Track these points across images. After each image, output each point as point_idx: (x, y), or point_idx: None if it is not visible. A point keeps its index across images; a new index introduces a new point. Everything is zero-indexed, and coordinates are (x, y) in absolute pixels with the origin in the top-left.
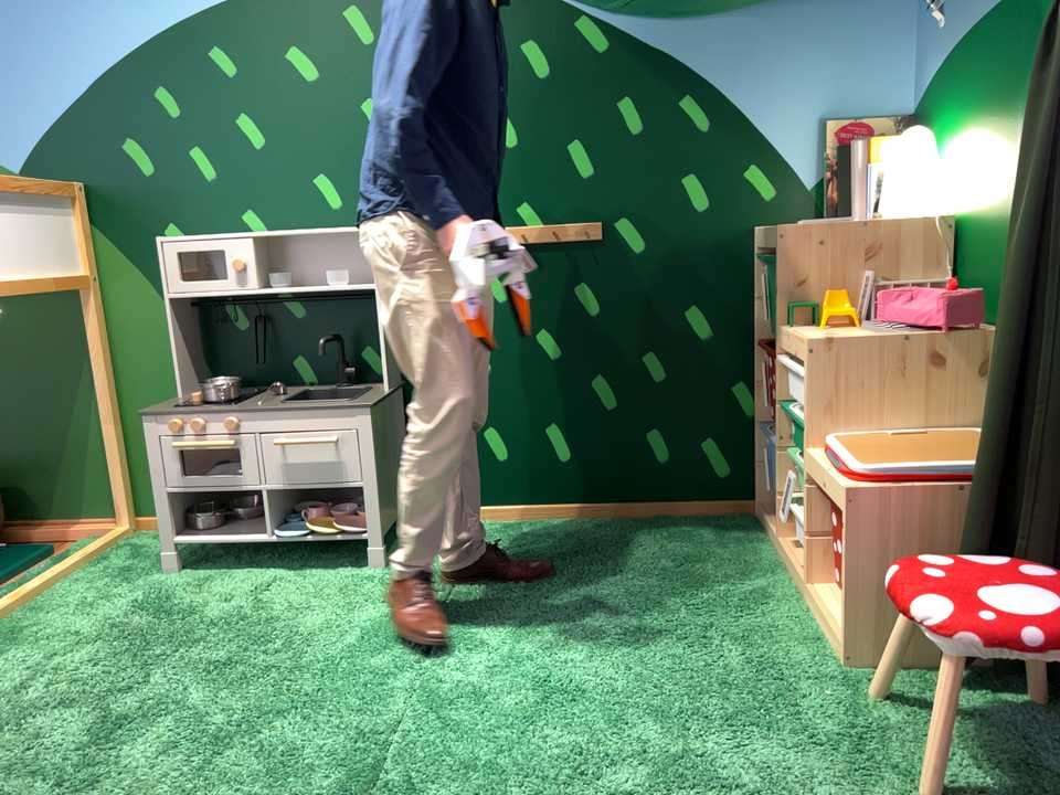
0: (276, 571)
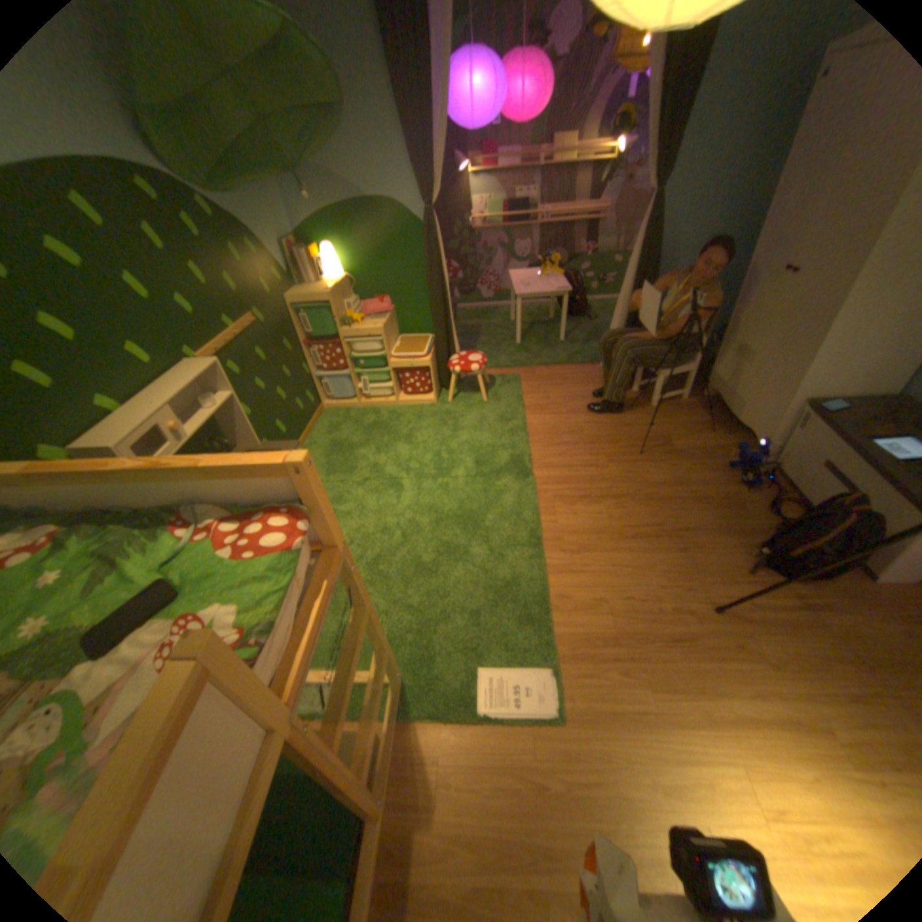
0: None
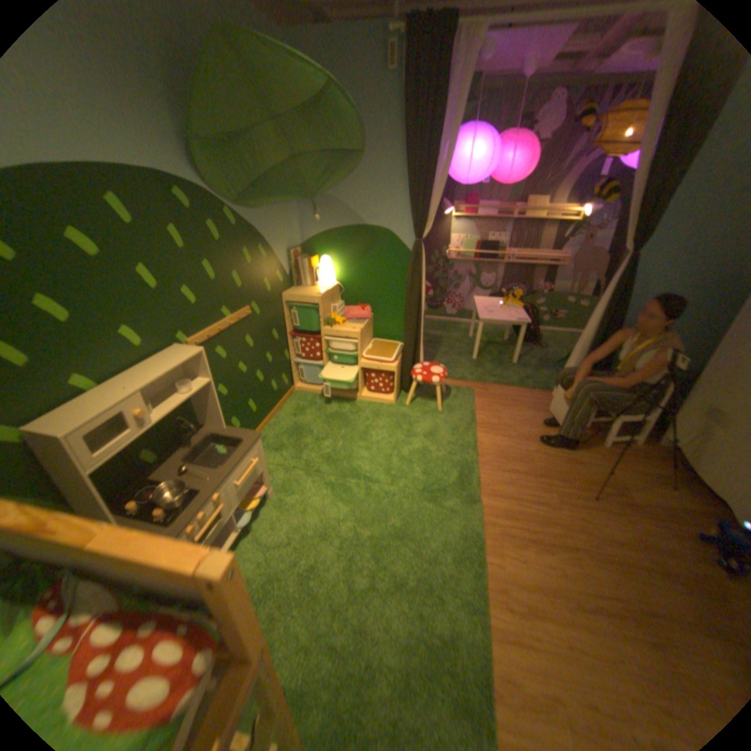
0: (240, 542)
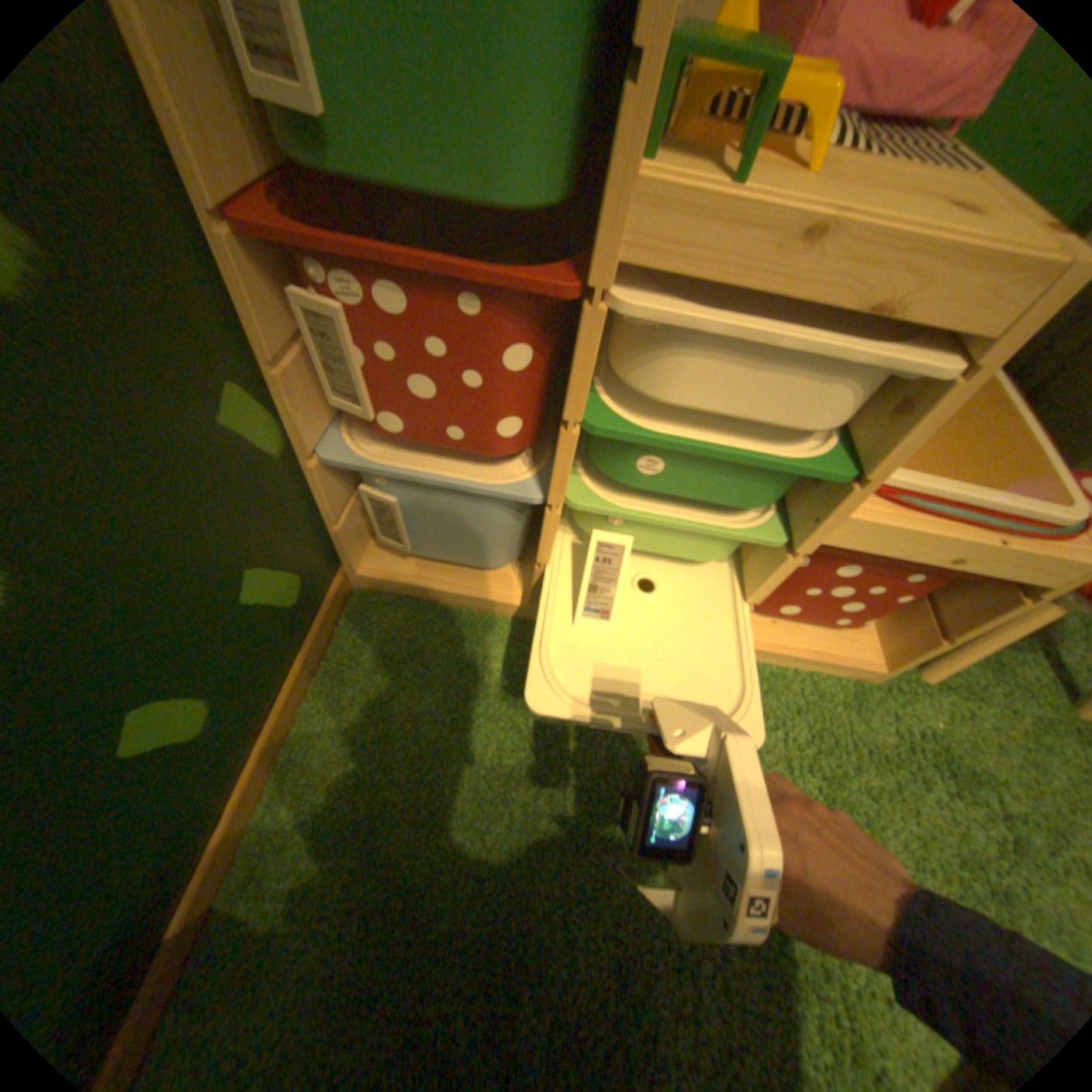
0: None
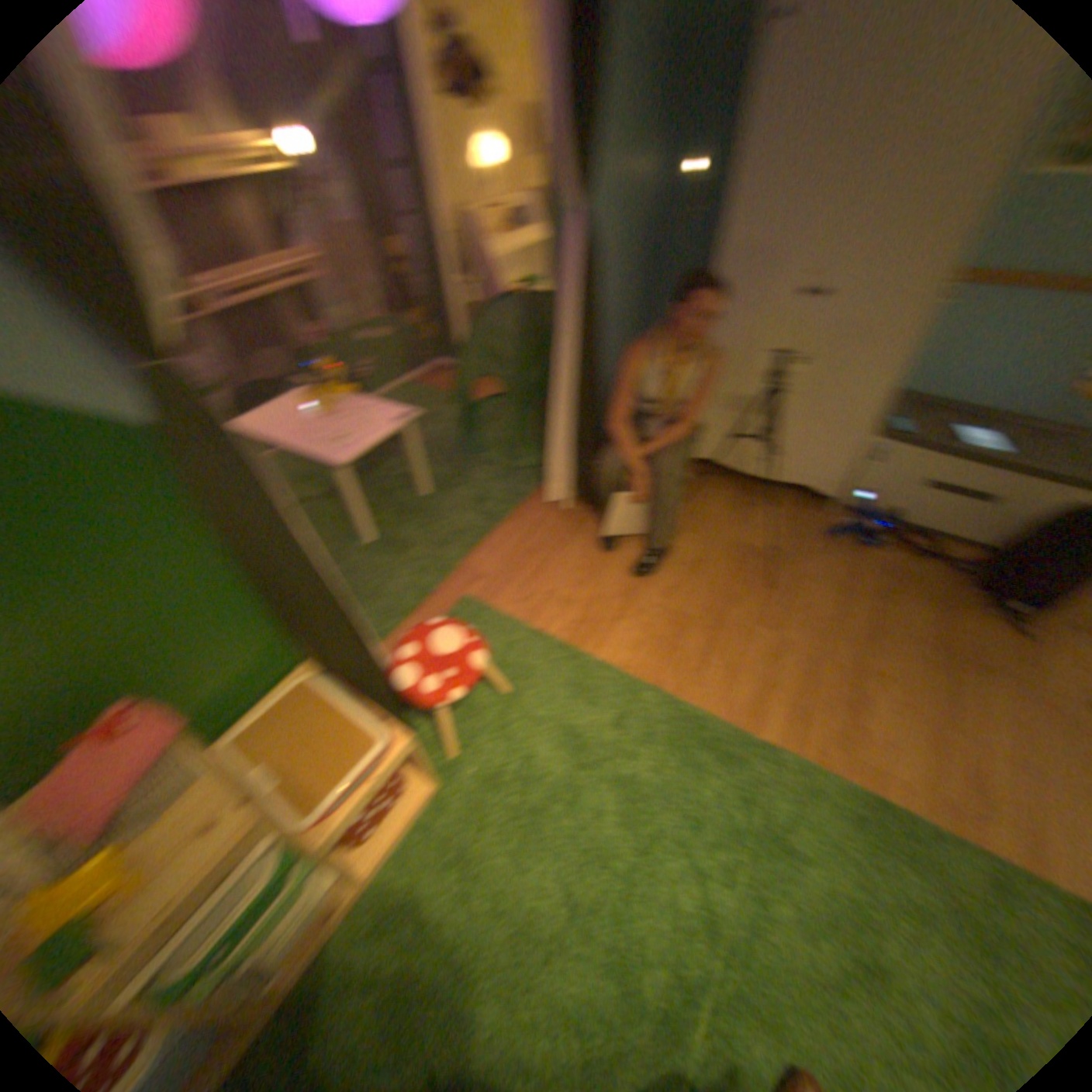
0: None
